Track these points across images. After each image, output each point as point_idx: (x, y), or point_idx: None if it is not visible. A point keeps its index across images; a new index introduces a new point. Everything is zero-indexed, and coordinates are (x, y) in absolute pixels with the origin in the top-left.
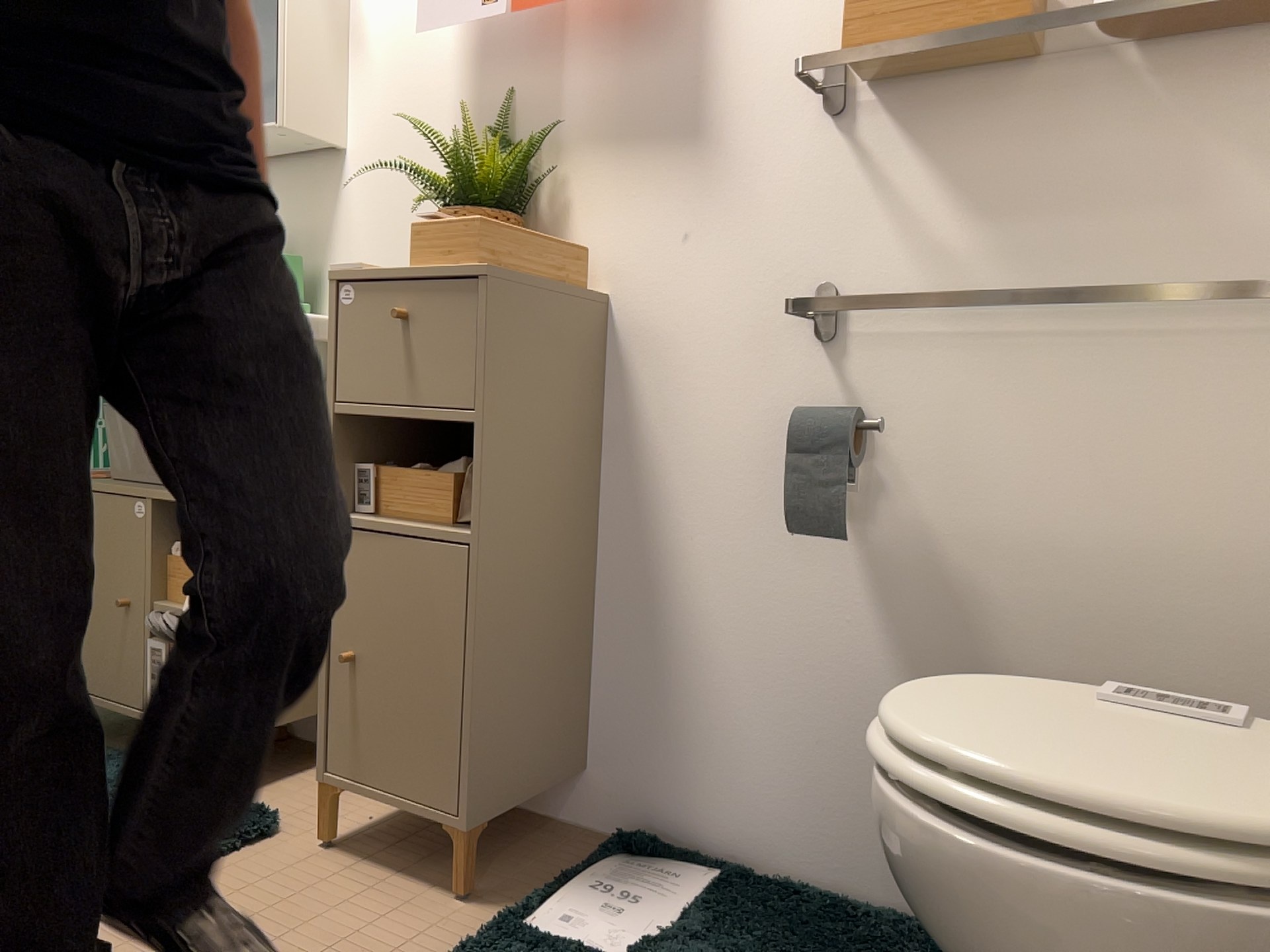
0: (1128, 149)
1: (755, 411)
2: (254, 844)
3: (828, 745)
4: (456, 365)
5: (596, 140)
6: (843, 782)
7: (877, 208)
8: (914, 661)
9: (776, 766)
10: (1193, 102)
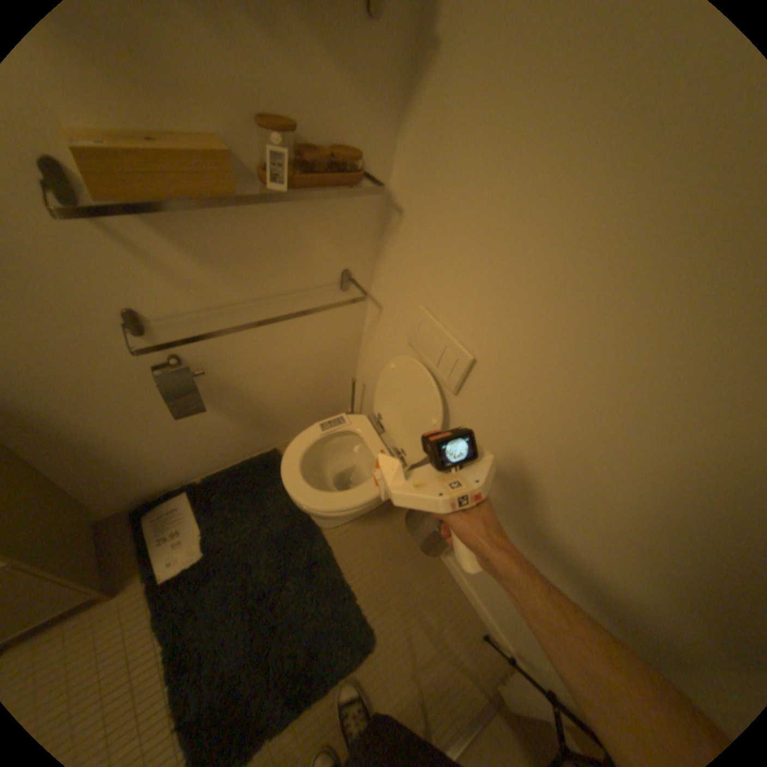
0: (274, 229)
1: (107, 373)
2: None
3: (204, 444)
4: None
5: None
6: (214, 448)
7: (142, 264)
8: (229, 412)
9: (185, 459)
10: (298, 208)
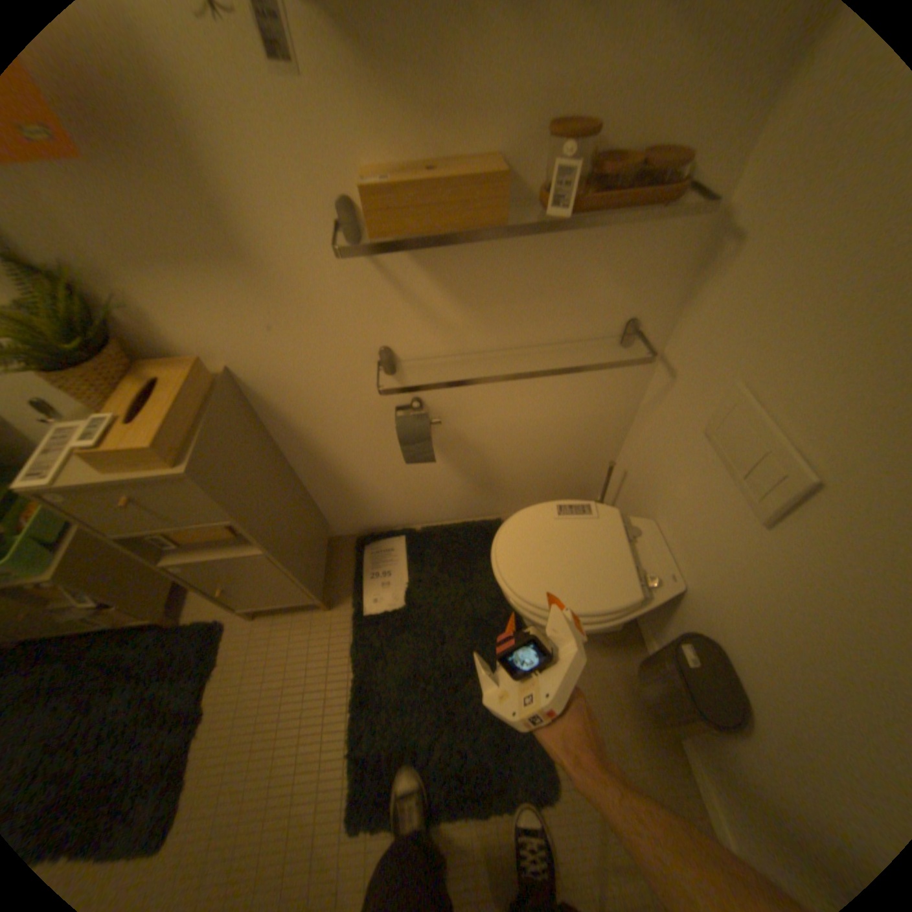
0: (547, 265)
1: (361, 407)
2: (223, 640)
3: (431, 494)
4: (200, 508)
5: (140, 261)
6: (439, 500)
7: (405, 303)
8: (460, 468)
9: (412, 504)
10: (582, 238)
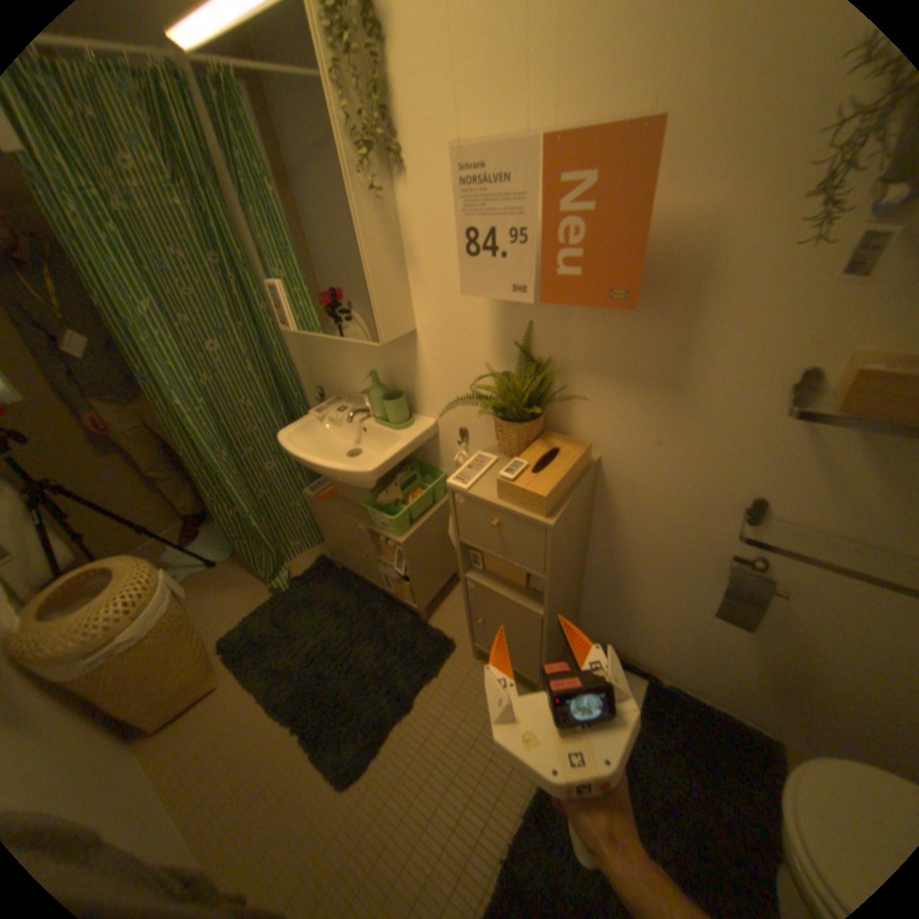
0: None
1: (694, 538)
2: (450, 660)
3: (708, 659)
4: (533, 554)
5: (597, 370)
6: (714, 671)
7: (819, 469)
8: (768, 654)
9: (678, 655)
10: None
